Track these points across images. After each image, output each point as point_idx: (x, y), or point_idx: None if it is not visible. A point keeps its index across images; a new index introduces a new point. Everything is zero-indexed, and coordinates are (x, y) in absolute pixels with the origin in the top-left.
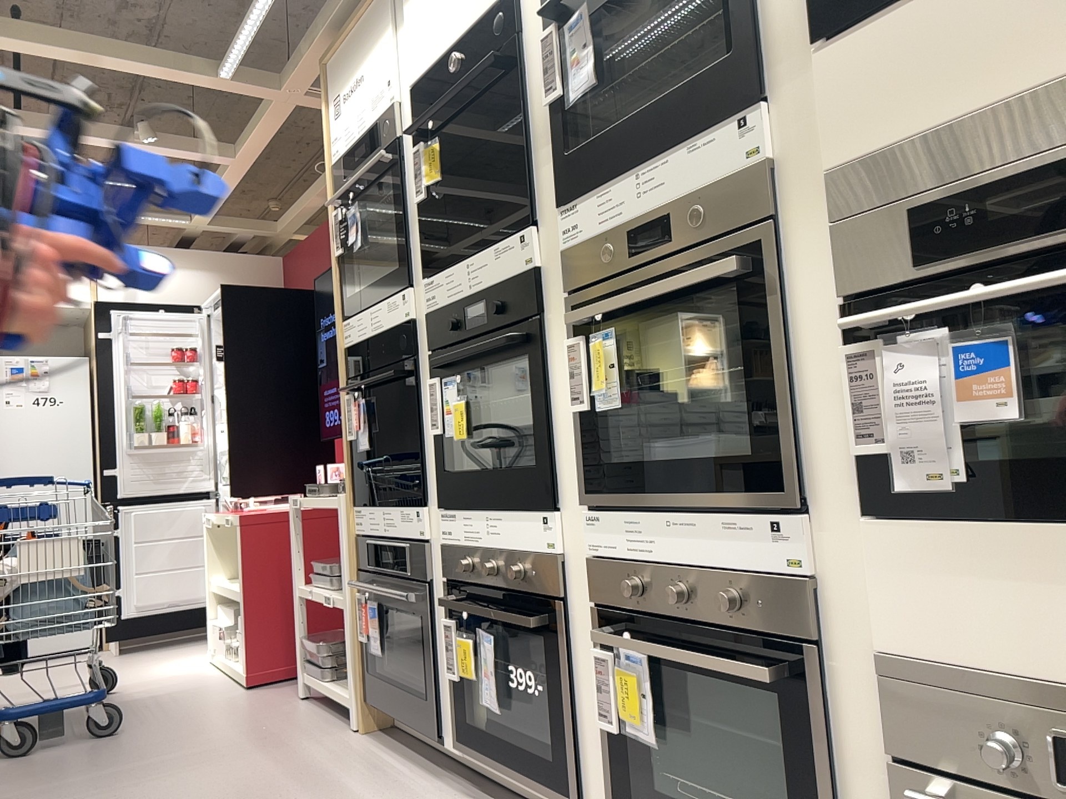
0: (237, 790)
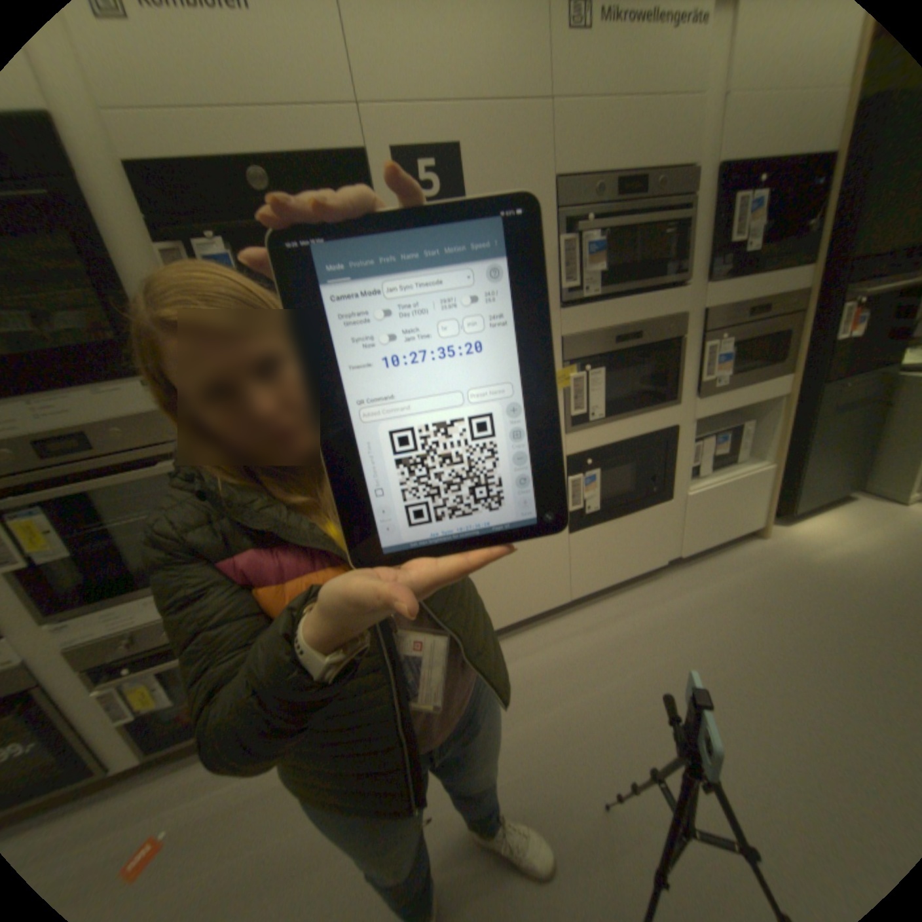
0: None
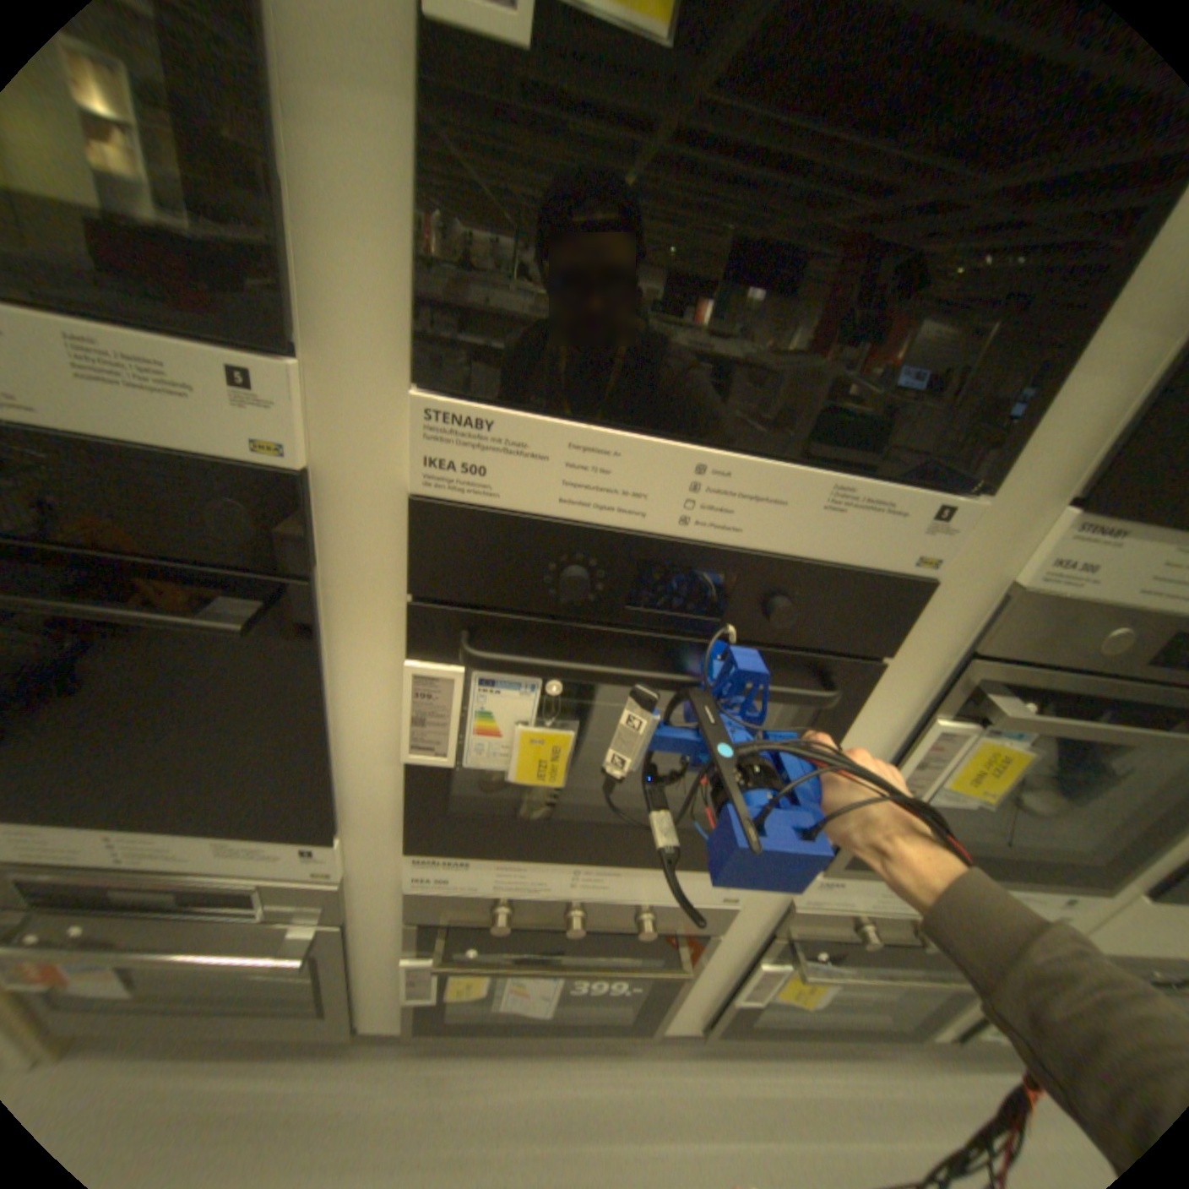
0: None
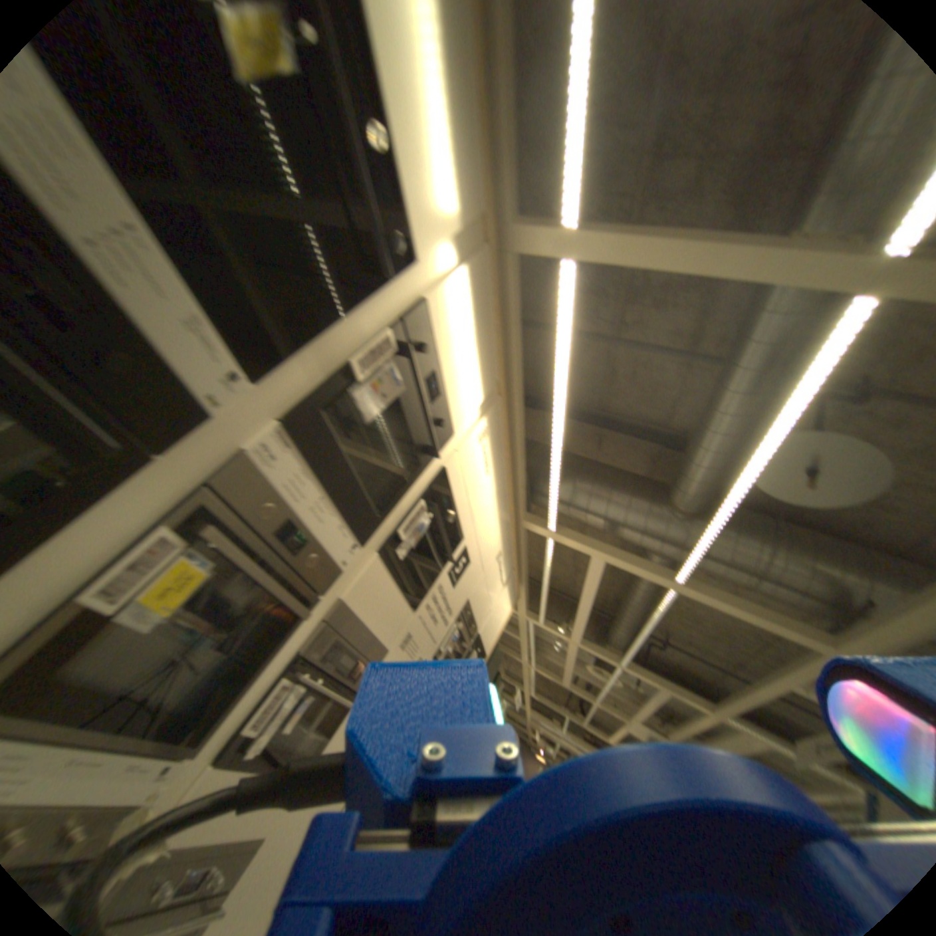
0: None
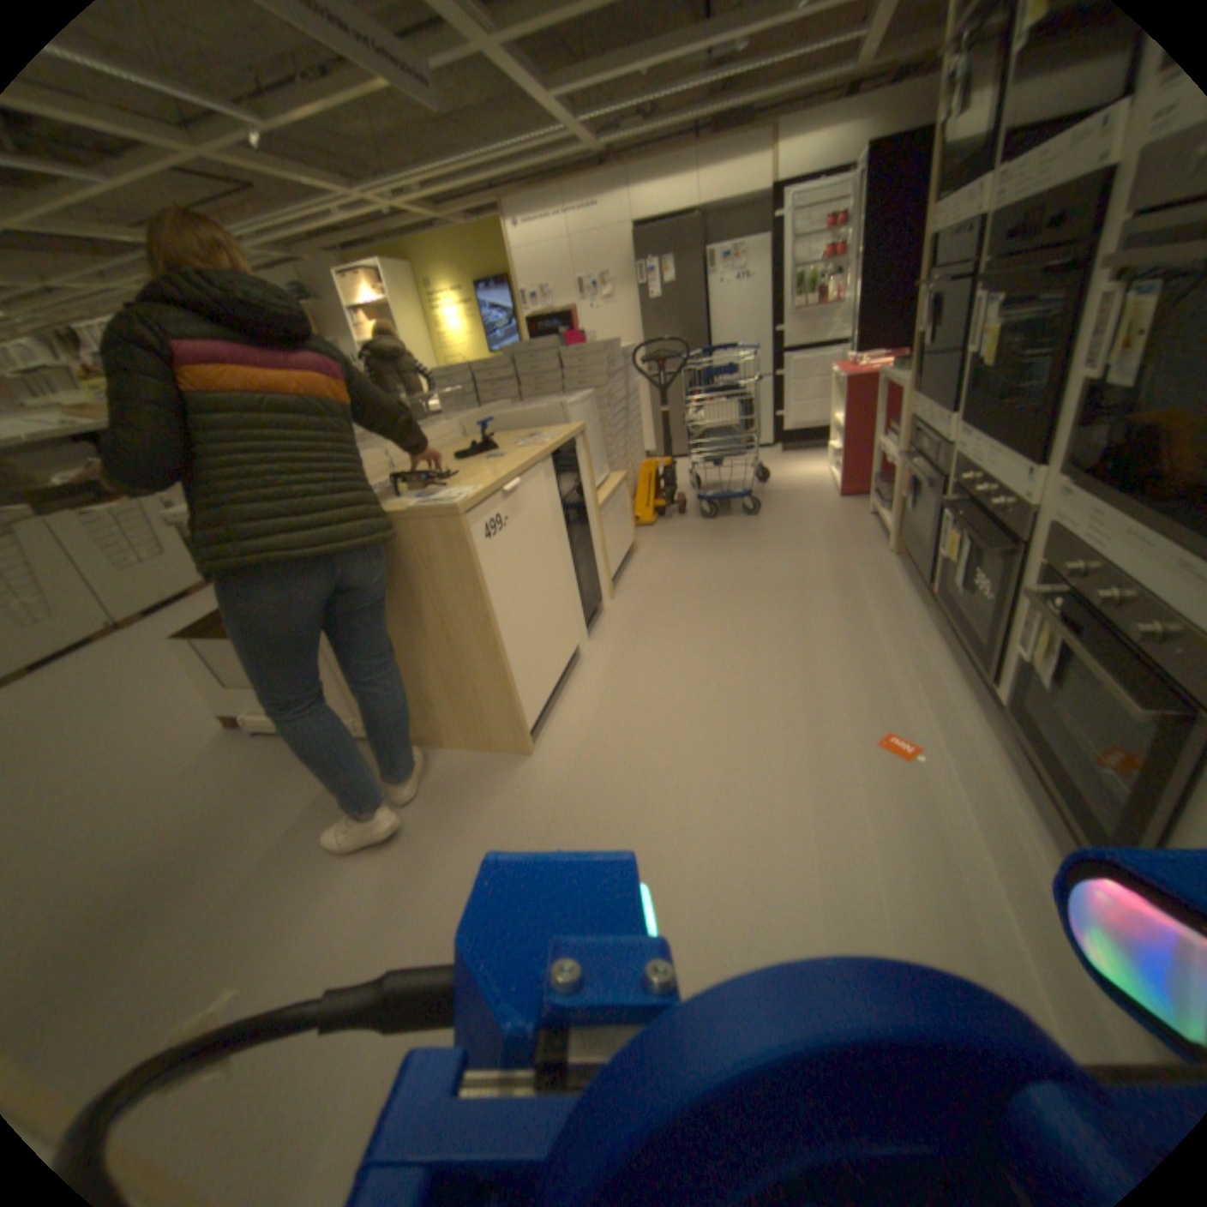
0: (800, 573)
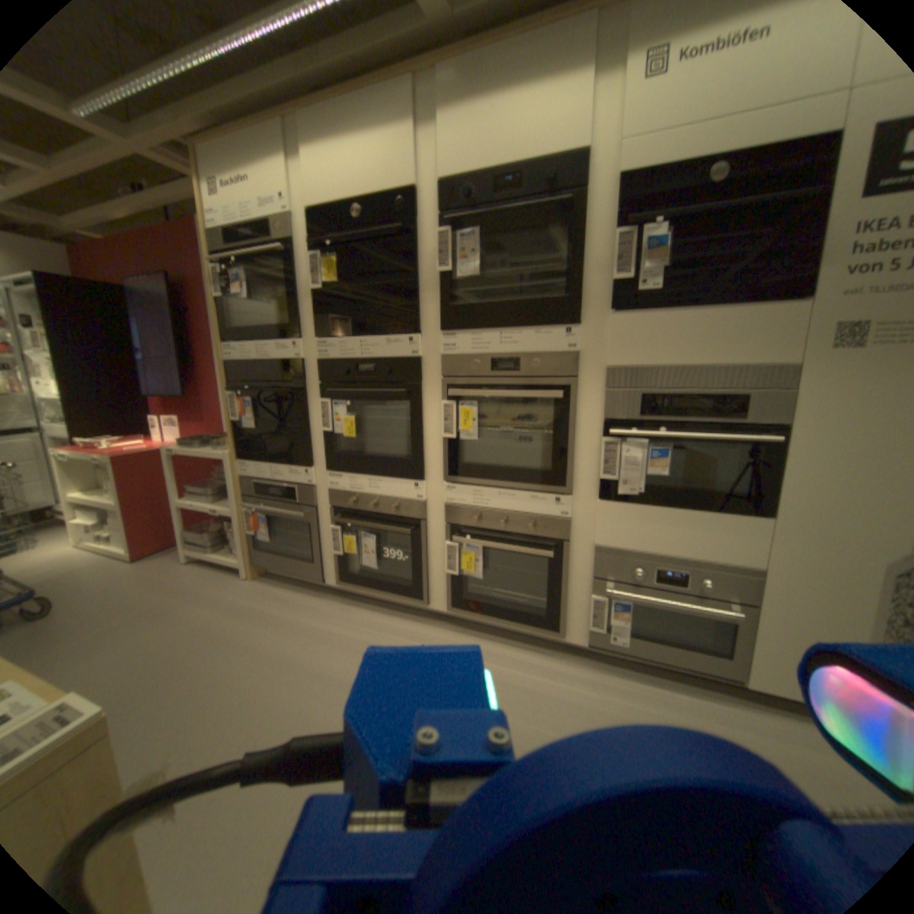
0: (199, 631)
